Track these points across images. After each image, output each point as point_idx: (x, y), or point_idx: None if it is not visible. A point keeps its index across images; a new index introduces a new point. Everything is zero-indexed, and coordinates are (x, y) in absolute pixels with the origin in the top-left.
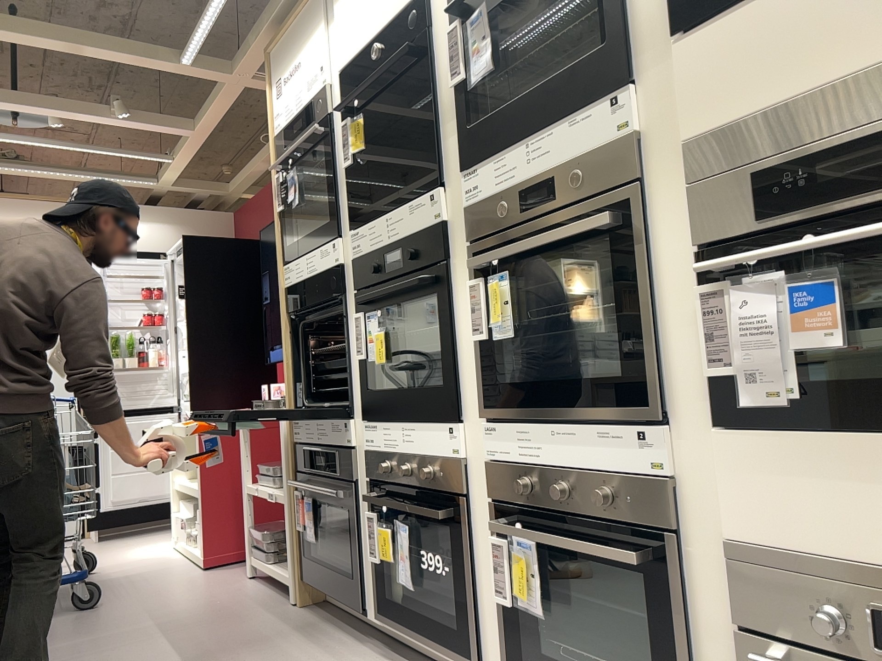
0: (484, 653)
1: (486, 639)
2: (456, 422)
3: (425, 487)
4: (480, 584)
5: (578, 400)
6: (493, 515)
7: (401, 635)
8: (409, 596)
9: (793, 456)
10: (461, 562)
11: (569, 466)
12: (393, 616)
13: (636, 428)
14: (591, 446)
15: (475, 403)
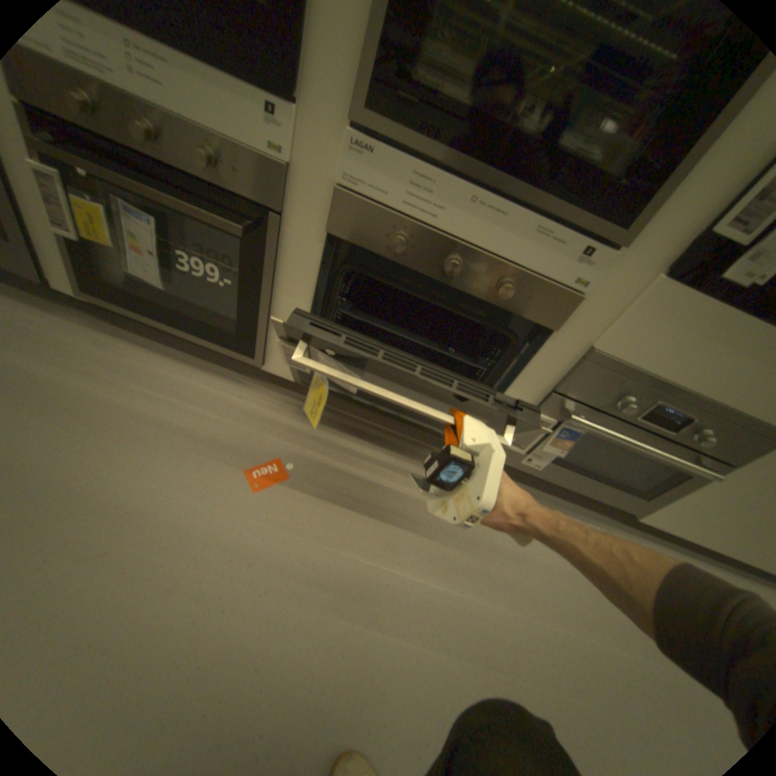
0: (264, 350)
1: (273, 342)
2: (288, 96)
3: (192, 170)
4: (279, 303)
5: (539, 175)
6: (325, 248)
7: (120, 310)
8: (131, 276)
9: (705, 317)
10: (255, 279)
11: (474, 242)
12: (114, 297)
13: (588, 238)
14: (518, 233)
15: (334, 79)
